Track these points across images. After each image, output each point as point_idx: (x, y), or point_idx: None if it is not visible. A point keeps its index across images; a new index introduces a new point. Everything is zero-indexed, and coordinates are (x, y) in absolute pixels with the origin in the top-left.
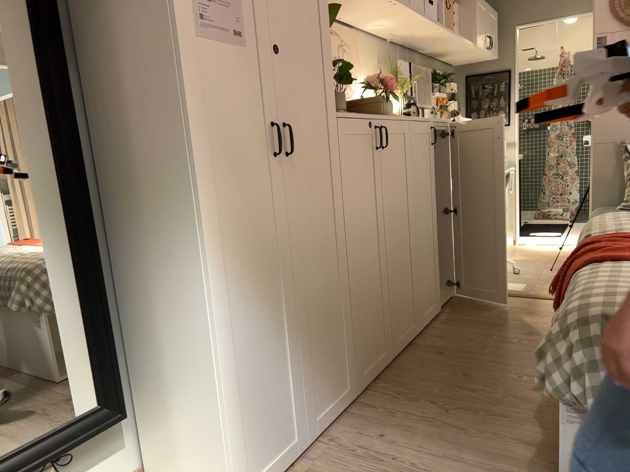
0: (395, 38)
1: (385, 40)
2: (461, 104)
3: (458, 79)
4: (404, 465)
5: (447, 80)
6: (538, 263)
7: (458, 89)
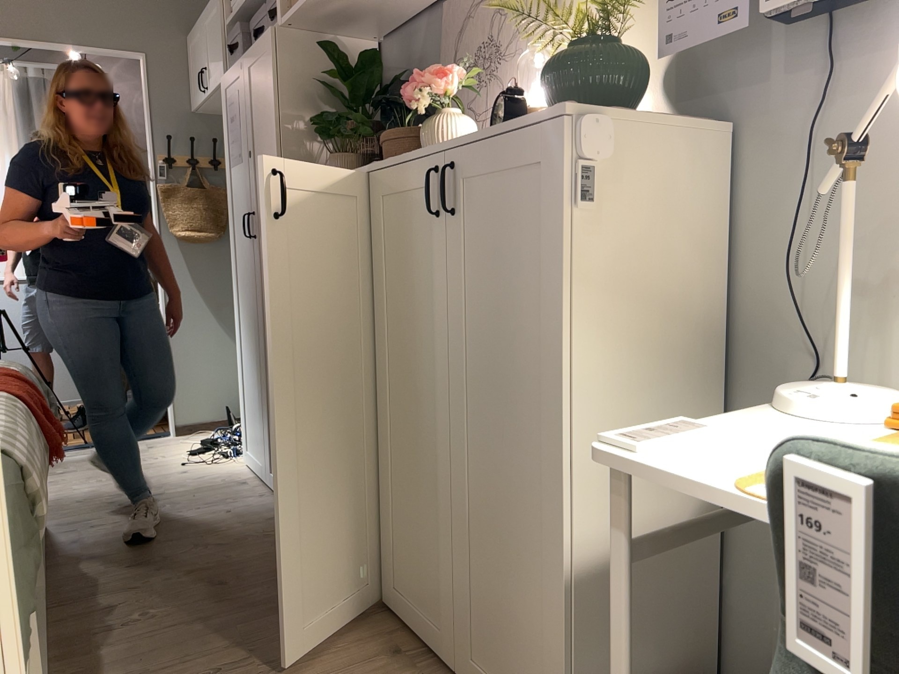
0: None
1: None
2: None
3: None
4: (188, 512)
5: None
6: None
7: None
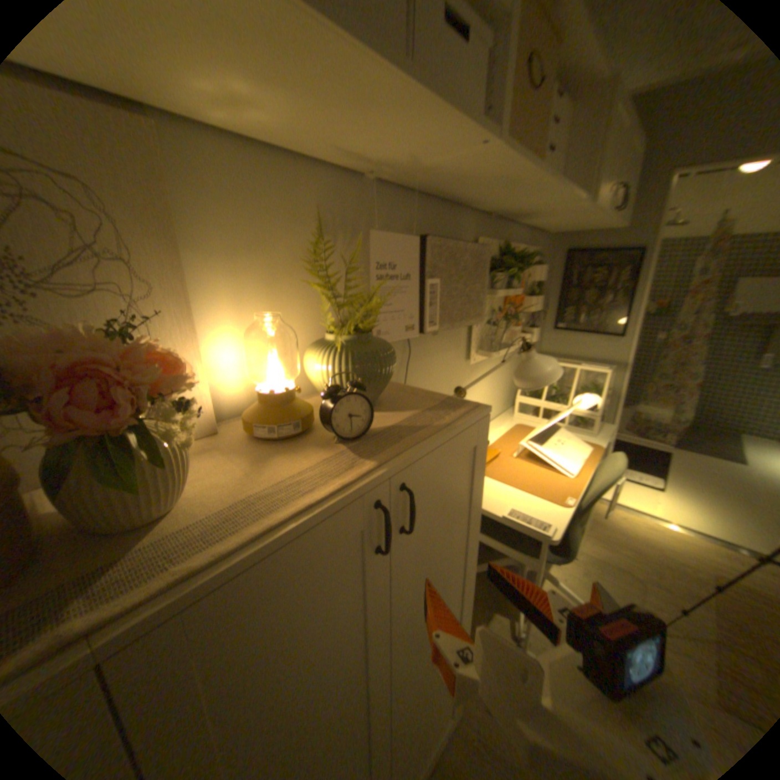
0: (377, 165)
1: (351, 171)
2: (552, 291)
3: (555, 252)
4: None
5: (532, 257)
6: (628, 586)
7: (551, 268)
